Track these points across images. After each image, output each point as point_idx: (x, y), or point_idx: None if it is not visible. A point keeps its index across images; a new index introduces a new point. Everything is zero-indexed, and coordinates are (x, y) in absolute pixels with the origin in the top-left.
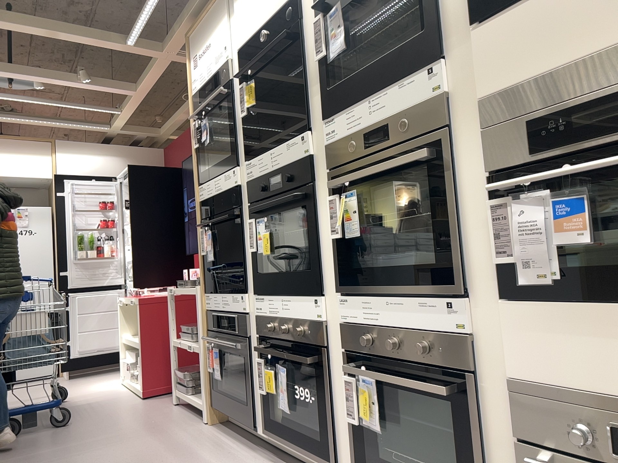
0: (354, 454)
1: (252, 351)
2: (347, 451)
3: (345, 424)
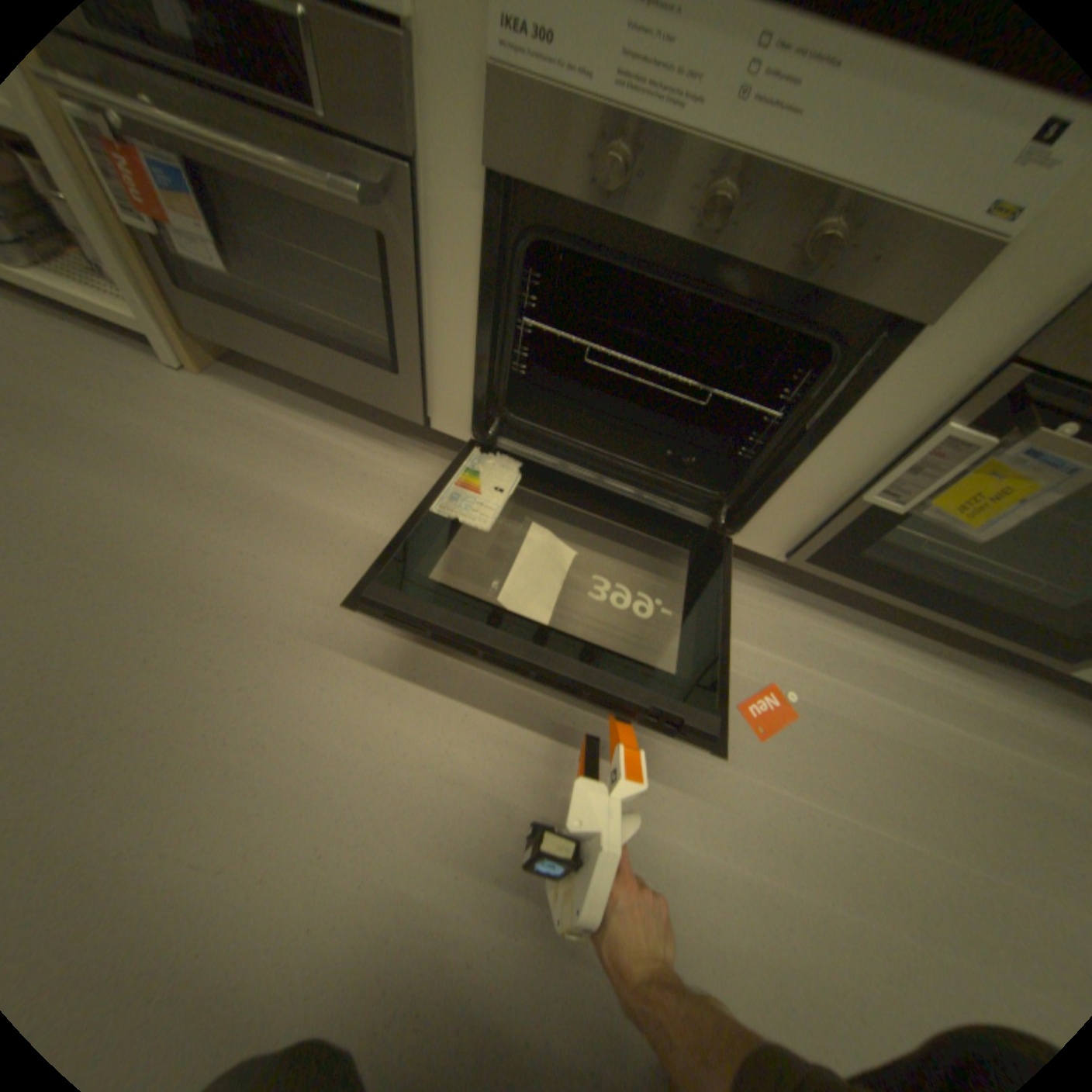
0: (812, 525)
1: (427, 216)
2: (791, 516)
3: (825, 483)
